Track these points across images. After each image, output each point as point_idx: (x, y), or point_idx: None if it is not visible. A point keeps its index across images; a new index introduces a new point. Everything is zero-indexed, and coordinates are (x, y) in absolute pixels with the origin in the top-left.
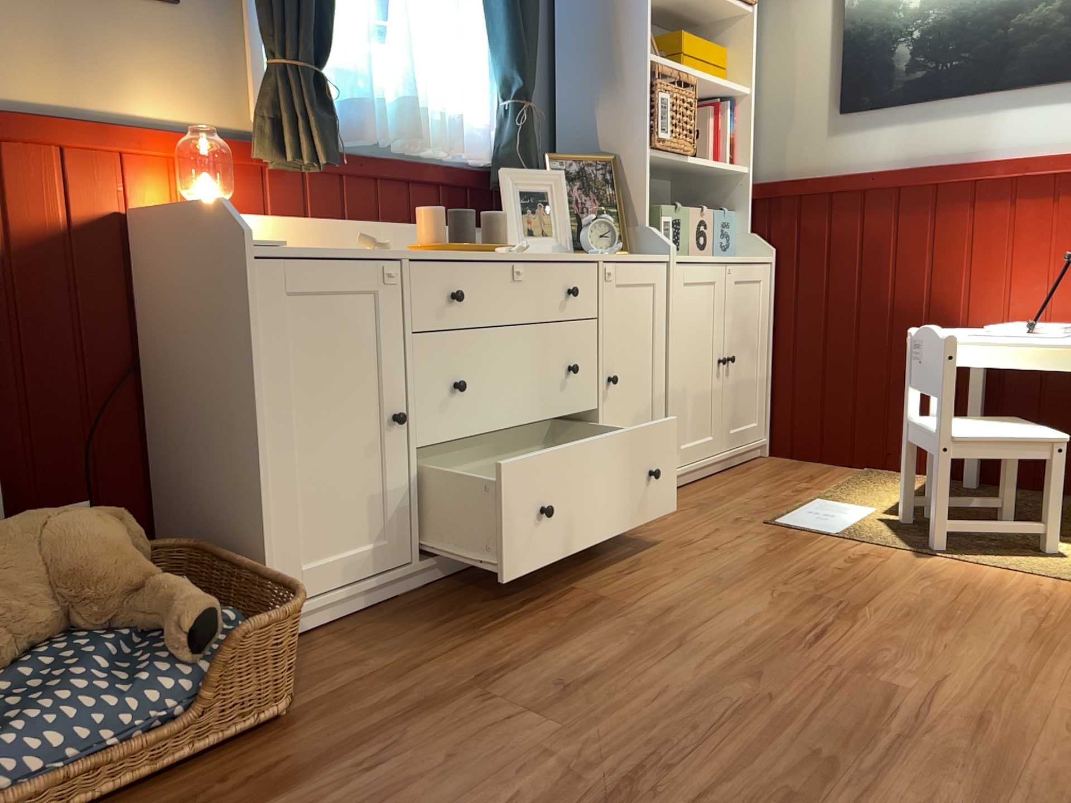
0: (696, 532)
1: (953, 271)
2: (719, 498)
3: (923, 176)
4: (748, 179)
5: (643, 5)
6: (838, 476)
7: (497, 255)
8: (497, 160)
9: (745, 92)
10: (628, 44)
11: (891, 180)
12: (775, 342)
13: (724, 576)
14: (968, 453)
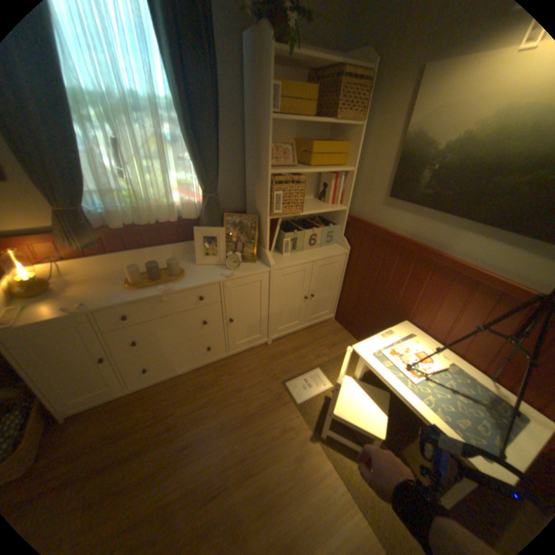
0: (251, 381)
1: (415, 296)
2: (284, 353)
3: (415, 247)
4: (346, 212)
5: (268, 143)
6: (346, 347)
7: (153, 294)
8: (201, 216)
9: (351, 169)
10: (264, 162)
11: (401, 241)
12: (344, 282)
13: (228, 425)
14: (340, 420)
